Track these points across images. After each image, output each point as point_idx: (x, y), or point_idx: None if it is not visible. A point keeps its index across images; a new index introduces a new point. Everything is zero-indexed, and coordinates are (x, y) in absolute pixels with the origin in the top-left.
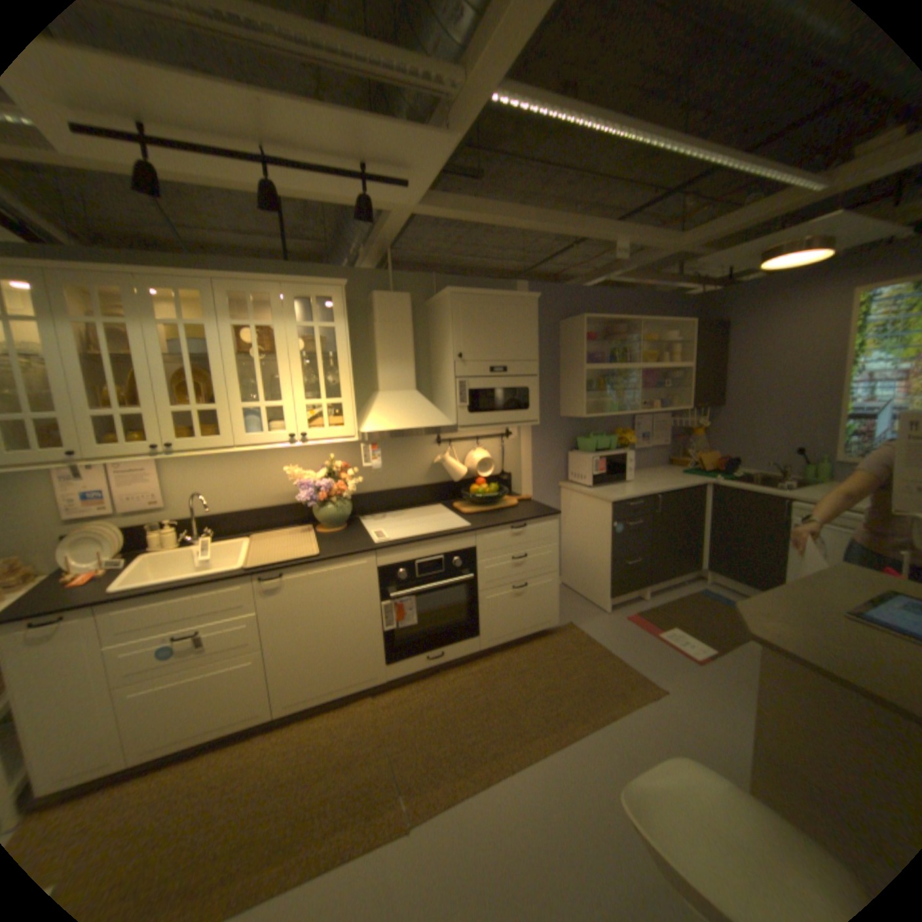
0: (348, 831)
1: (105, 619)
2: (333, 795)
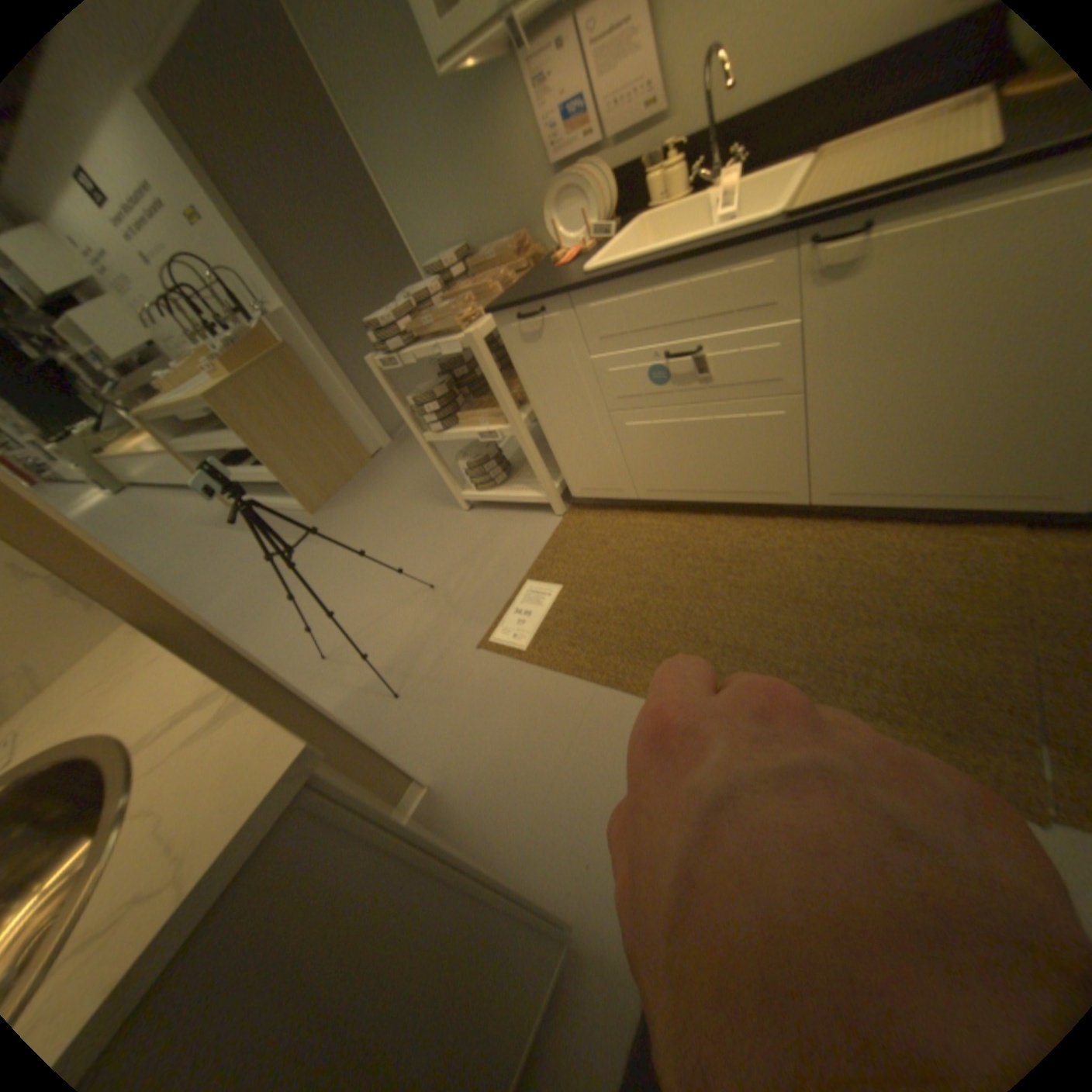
0: (904, 730)
1: (586, 313)
2: (892, 660)
